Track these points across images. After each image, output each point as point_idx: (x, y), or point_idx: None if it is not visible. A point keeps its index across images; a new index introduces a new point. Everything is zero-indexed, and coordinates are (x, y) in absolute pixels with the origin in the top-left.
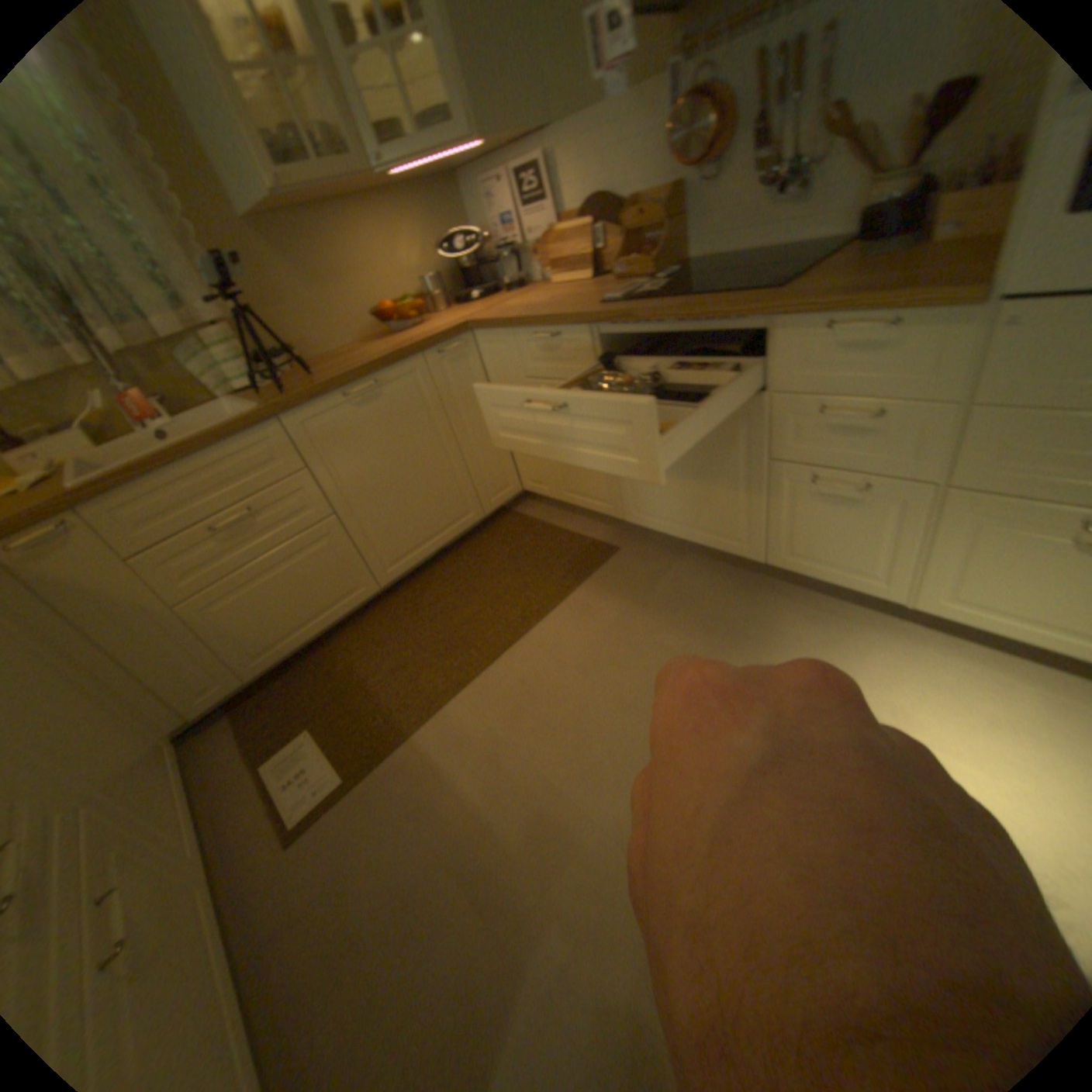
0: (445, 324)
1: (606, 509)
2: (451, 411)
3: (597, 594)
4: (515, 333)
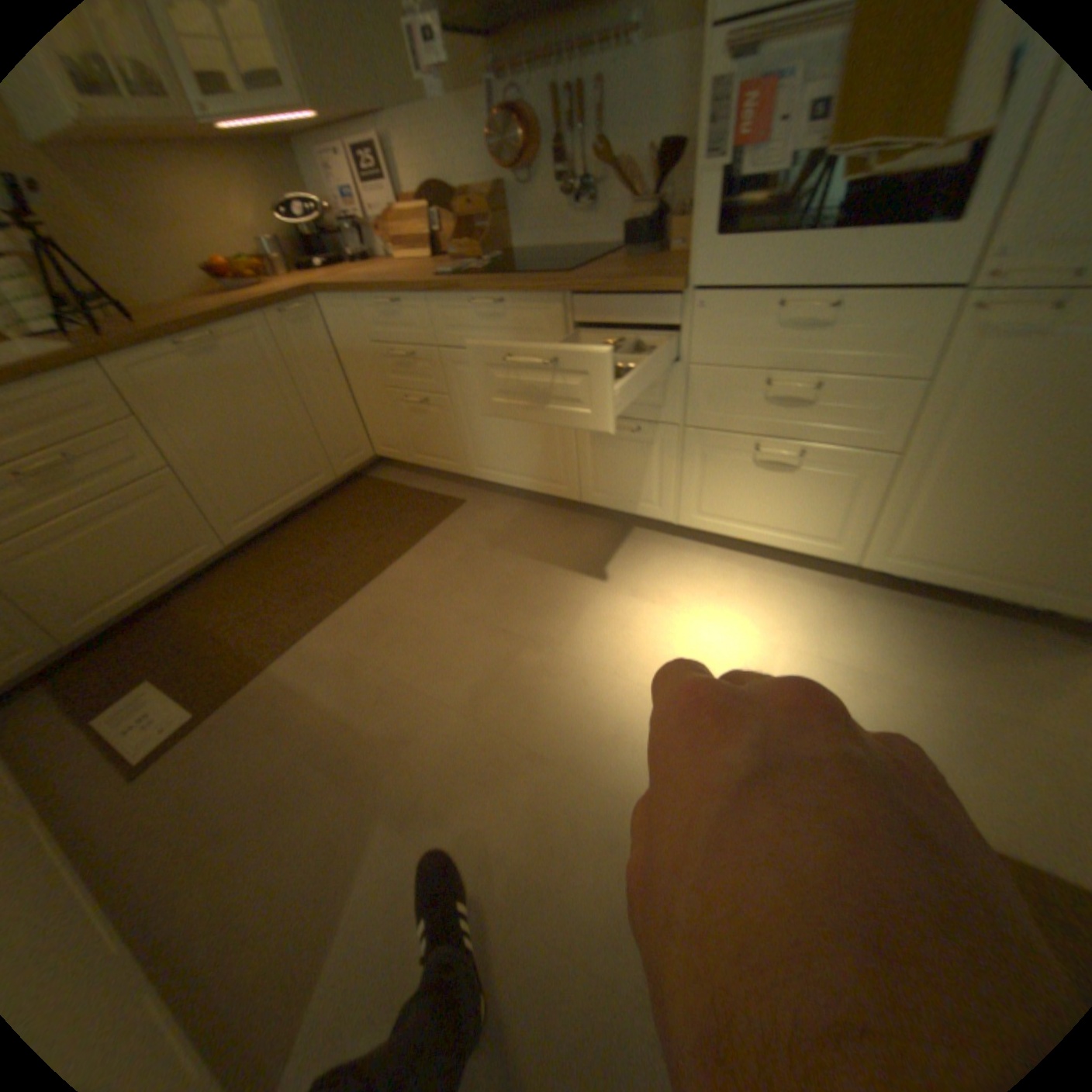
0: (285, 285)
1: (452, 467)
2: (295, 370)
3: (445, 537)
4: (357, 297)
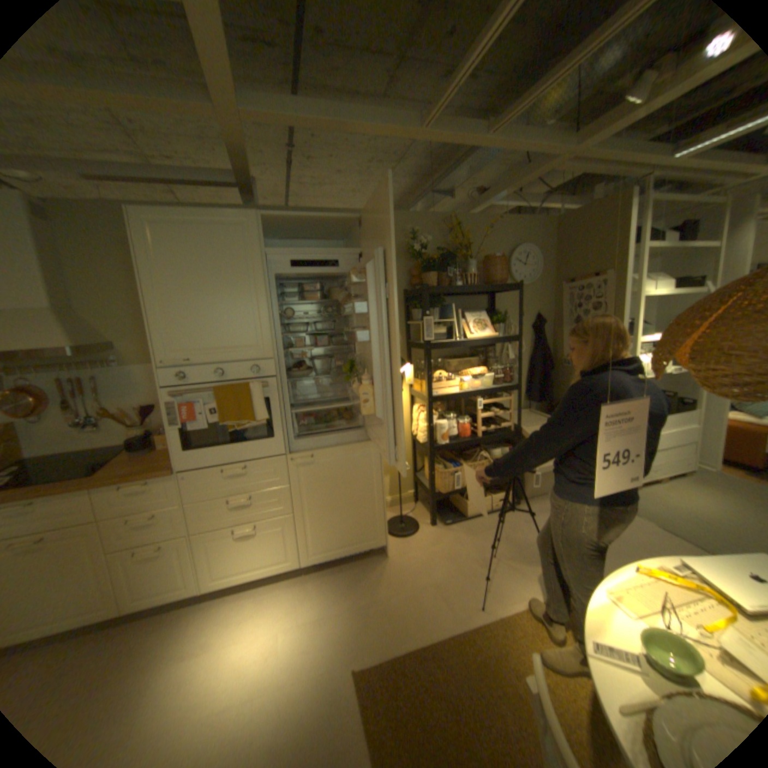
0: None
1: None
2: None
3: None
4: None
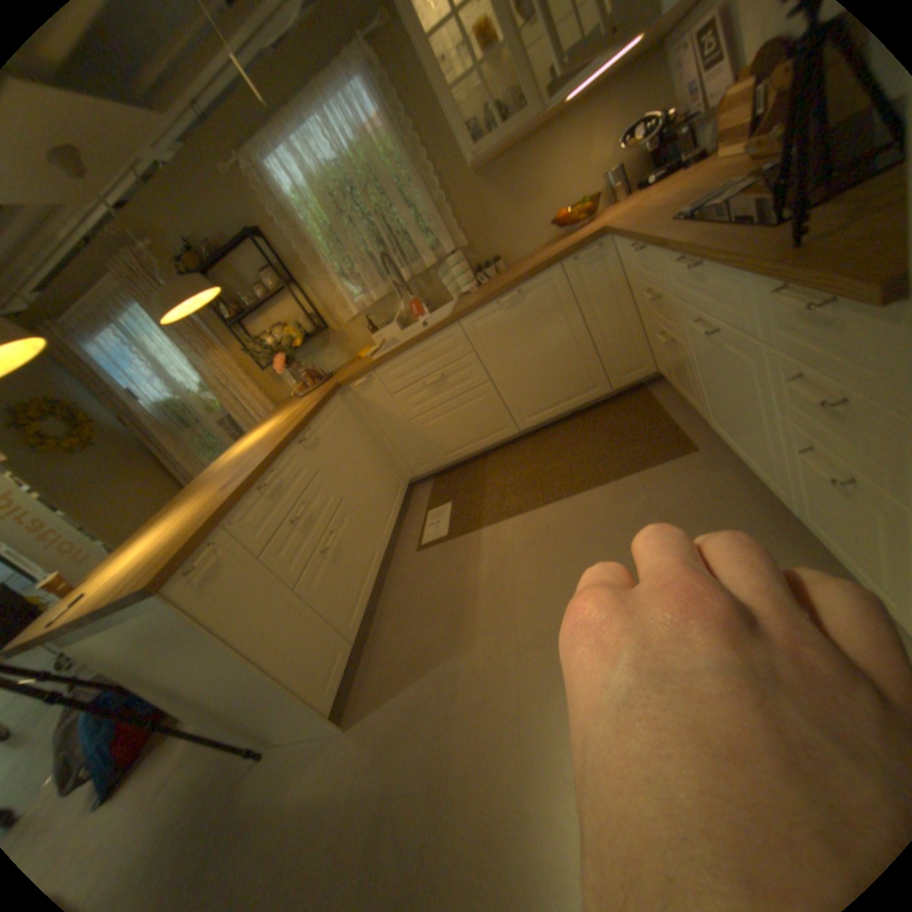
0: (592, 230)
1: (701, 410)
2: (587, 305)
3: (645, 485)
4: (629, 240)
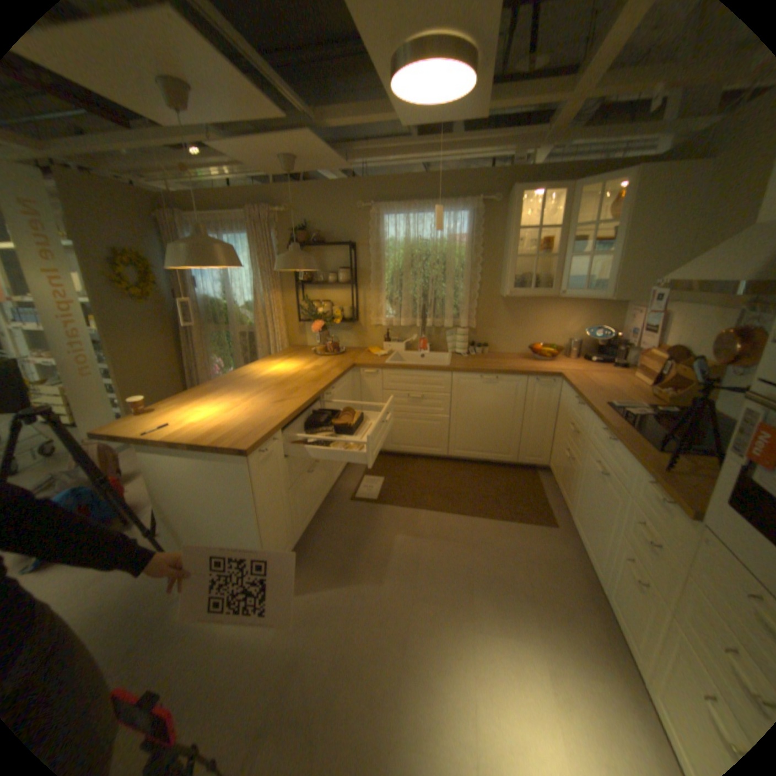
0: (552, 370)
1: (568, 506)
2: (528, 407)
3: (519, 534)
4: (573, 392)
